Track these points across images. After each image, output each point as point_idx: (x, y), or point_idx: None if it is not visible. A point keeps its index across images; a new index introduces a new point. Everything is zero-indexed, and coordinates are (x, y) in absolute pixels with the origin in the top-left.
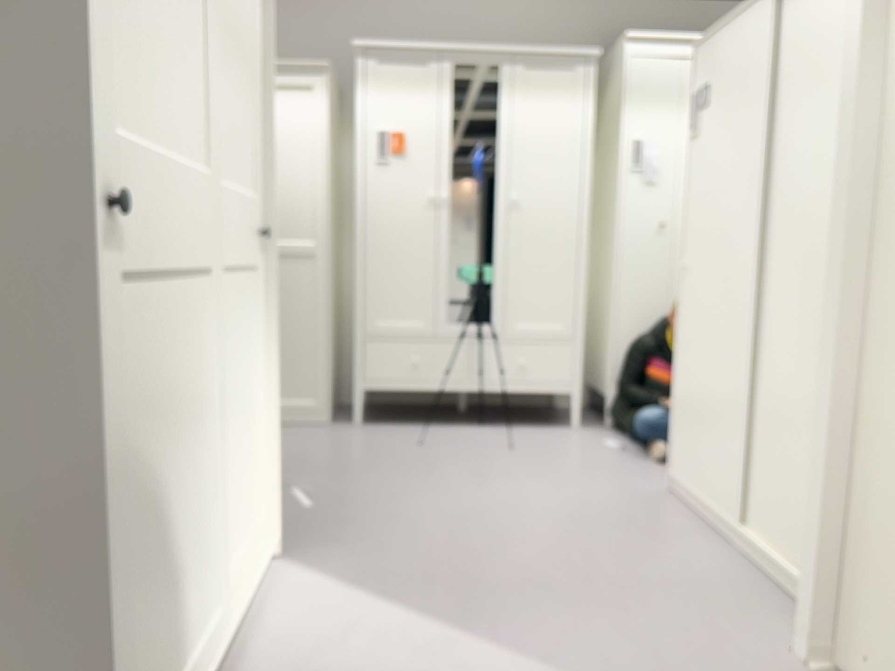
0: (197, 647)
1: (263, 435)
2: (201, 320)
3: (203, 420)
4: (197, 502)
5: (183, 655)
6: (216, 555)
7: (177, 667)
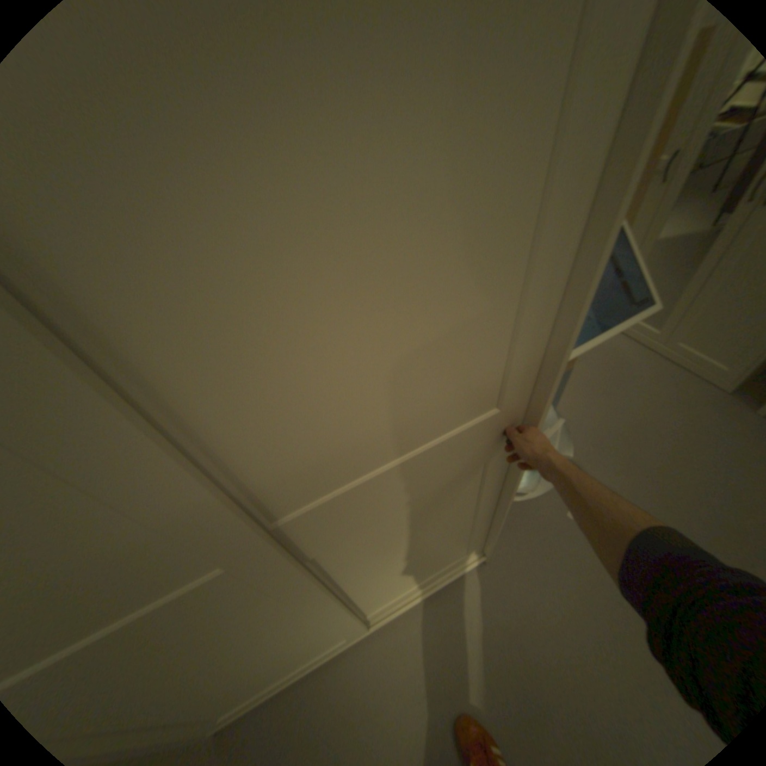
0: (317, 657)
1: (488, 524)
2: (272, 610)
3: (301, 624)
4: (300, 643)
5: (292, 671)
6: (342, 634)
7: (281, 678)
